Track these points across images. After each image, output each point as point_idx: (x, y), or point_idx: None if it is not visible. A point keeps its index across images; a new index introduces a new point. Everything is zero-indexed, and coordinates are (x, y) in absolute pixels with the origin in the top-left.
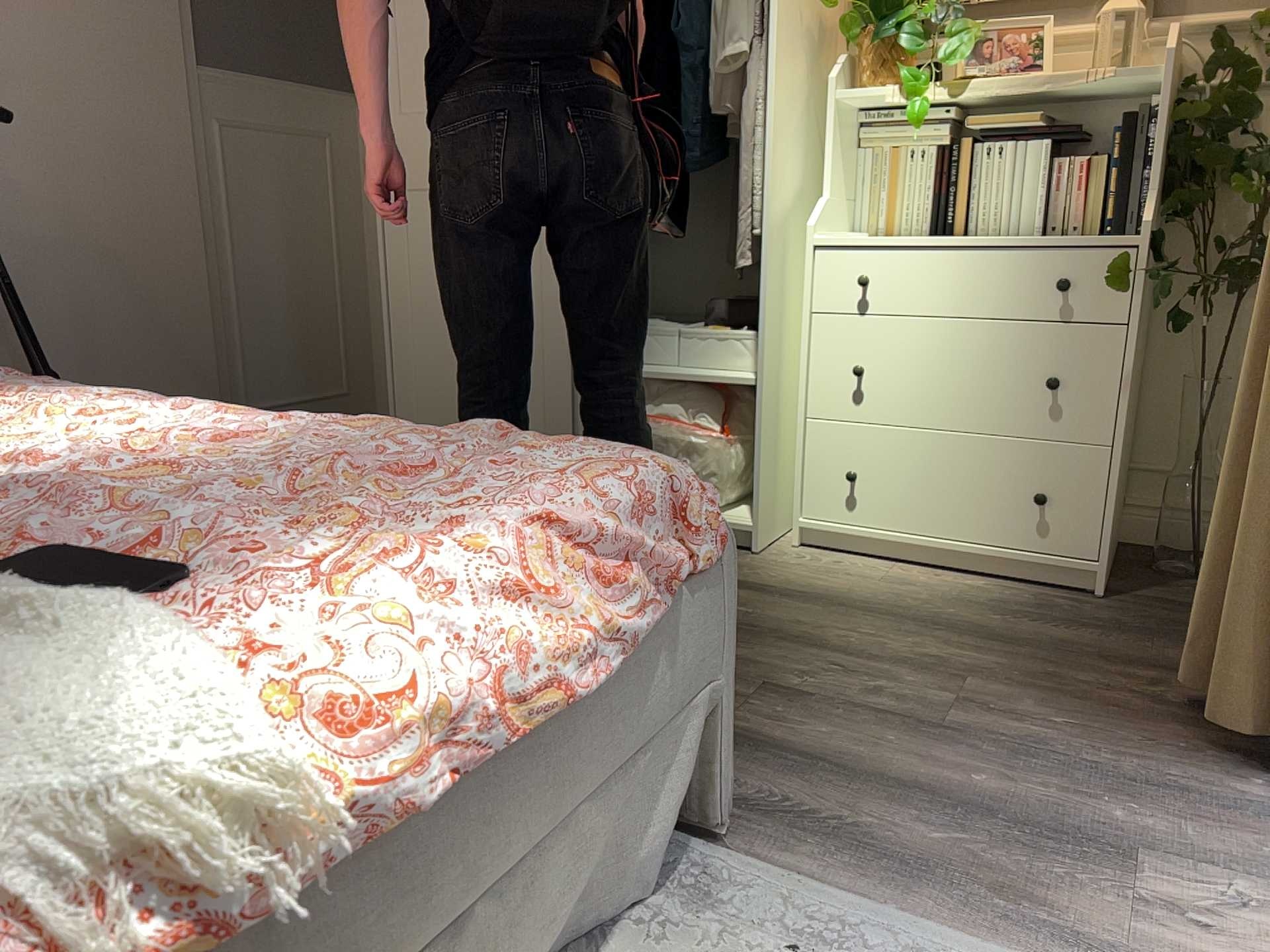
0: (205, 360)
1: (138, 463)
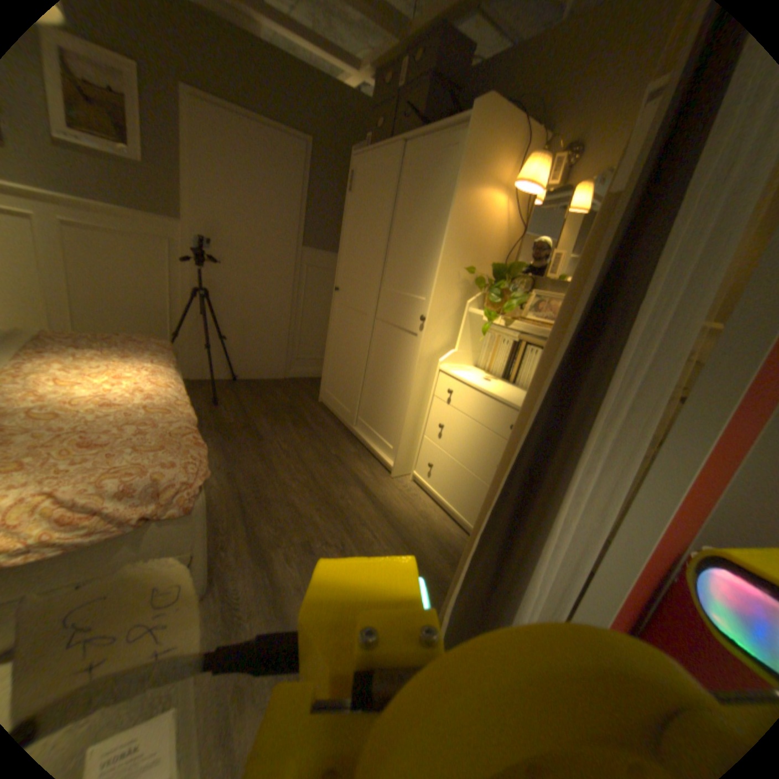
0: (282, 339)
1: (81, 402)
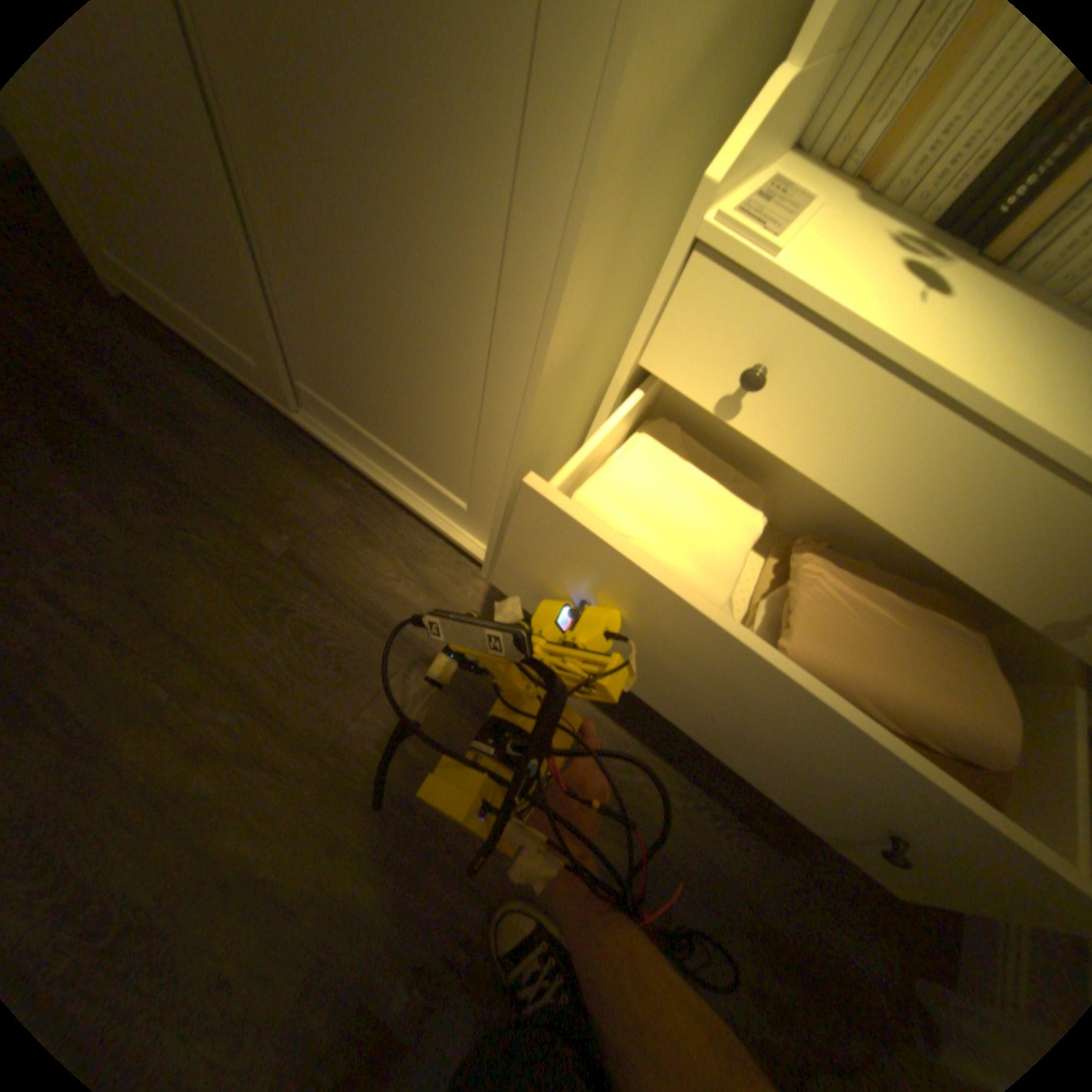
0: None
1: None
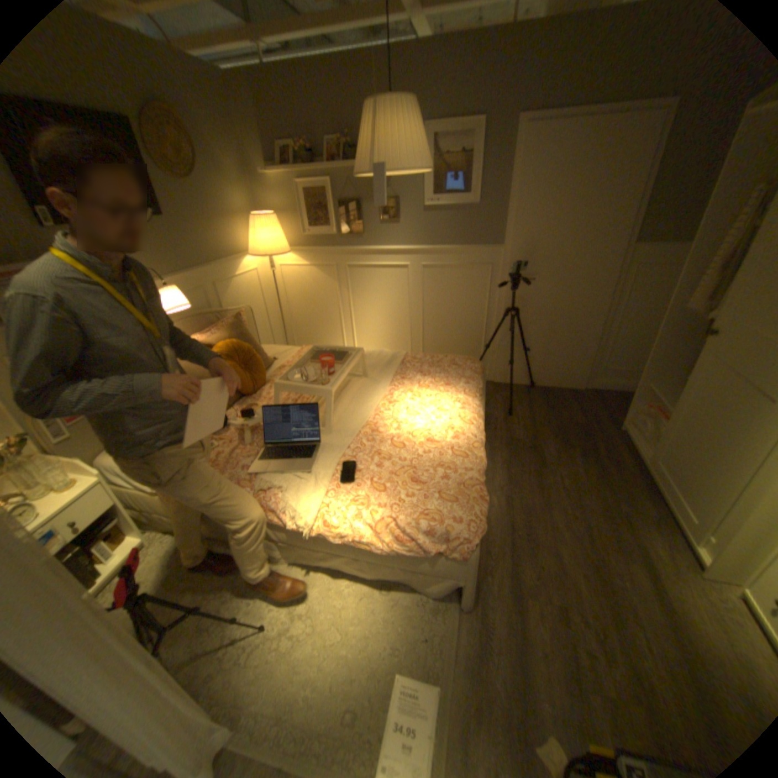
0: (590, 350)
1: (417, 435)
